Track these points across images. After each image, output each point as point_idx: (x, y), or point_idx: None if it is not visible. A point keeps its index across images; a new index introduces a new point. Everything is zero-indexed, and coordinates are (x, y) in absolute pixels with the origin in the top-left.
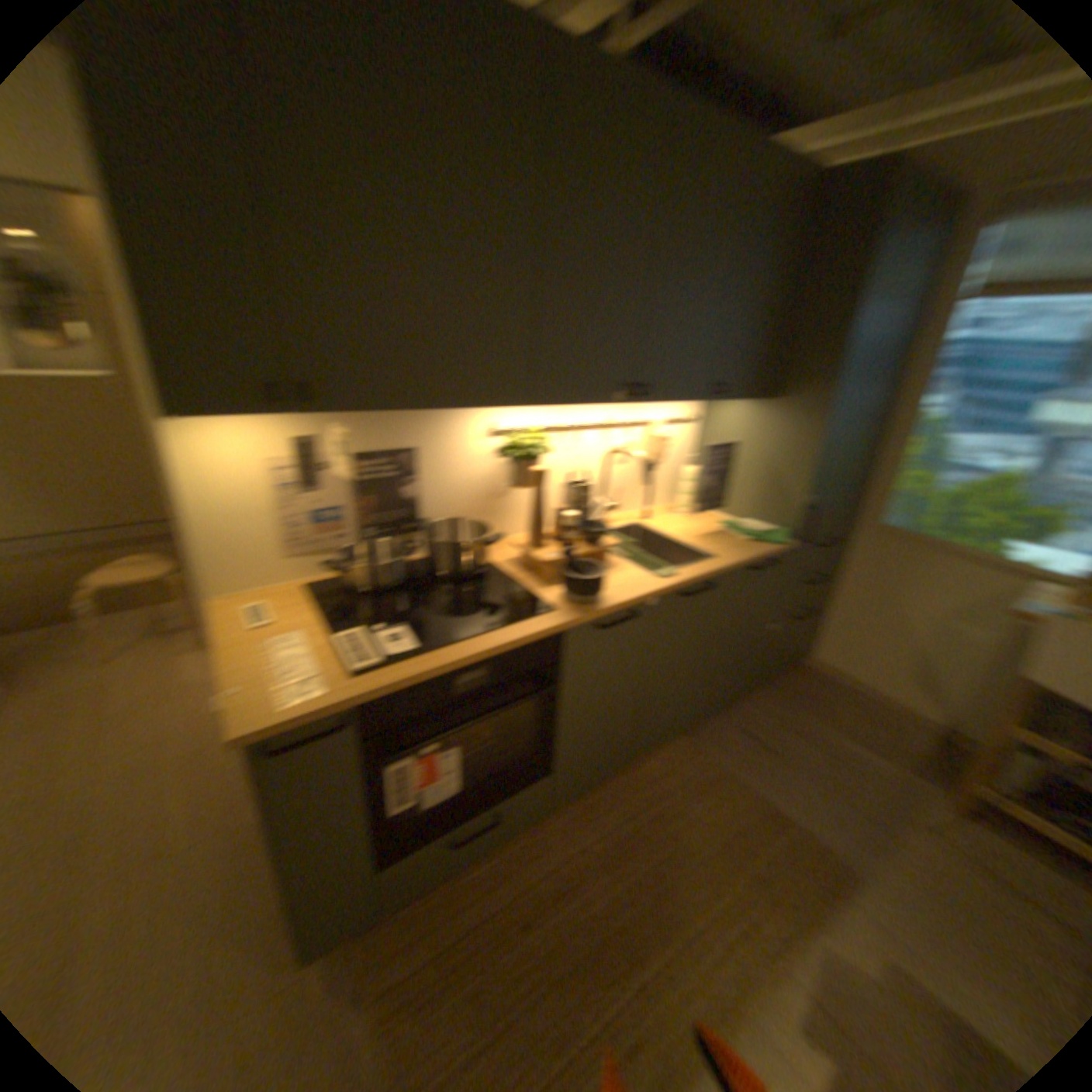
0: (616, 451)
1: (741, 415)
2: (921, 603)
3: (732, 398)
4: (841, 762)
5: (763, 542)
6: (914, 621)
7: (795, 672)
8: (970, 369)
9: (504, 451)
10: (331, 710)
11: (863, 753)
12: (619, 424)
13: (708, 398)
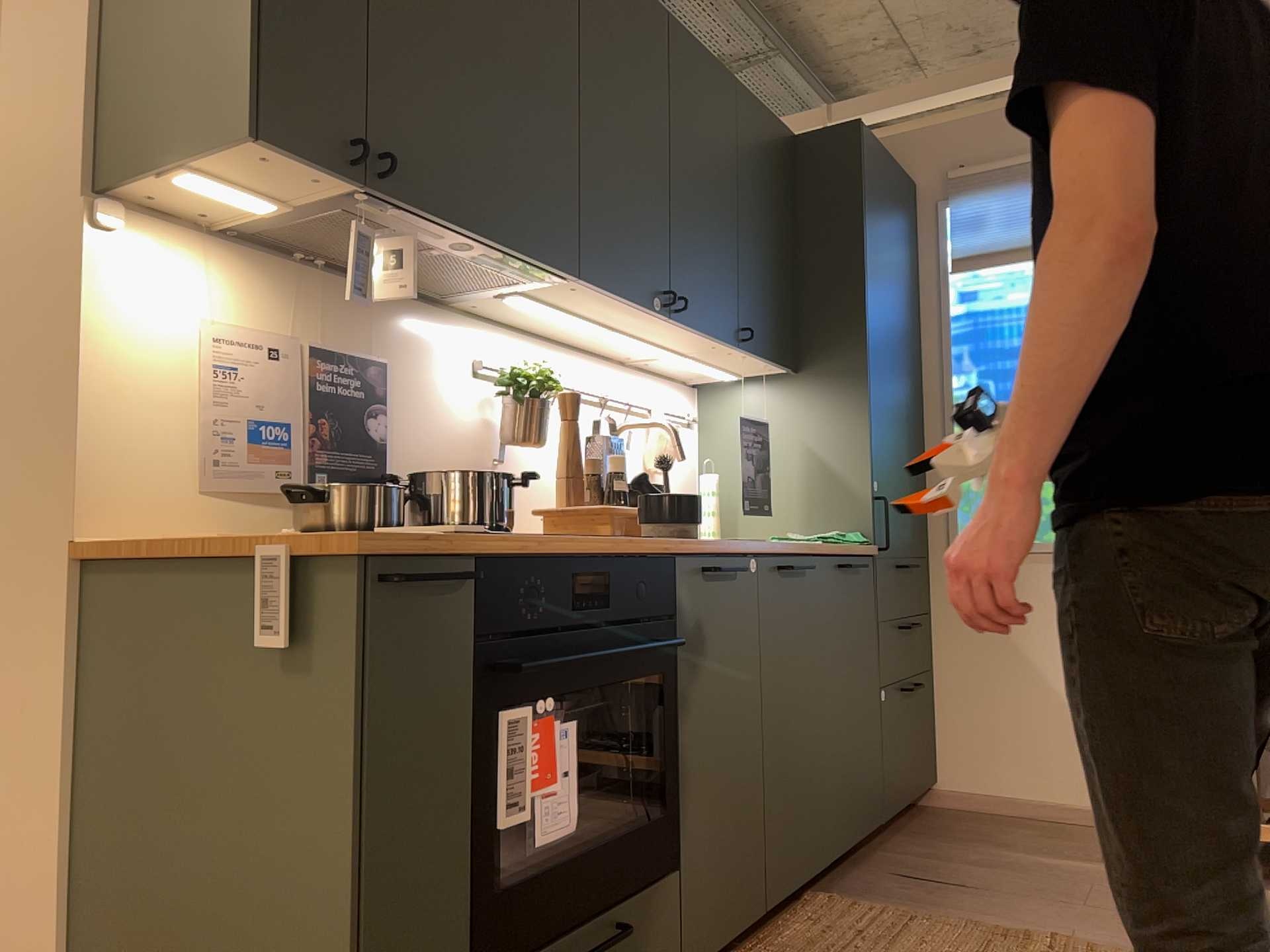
0: (623, 427)
1: (757, 403)
2: (1041, 638)
3: (753, 359)
4: (1046, 874)
5: (839, 545)
6: (1042, 667)
7: (922, 814)
8: (980, 342)
9: (497, 387)
10: (451, 547)
11: (1066, 861)
12: (612, 402)
13: (730, 353)
